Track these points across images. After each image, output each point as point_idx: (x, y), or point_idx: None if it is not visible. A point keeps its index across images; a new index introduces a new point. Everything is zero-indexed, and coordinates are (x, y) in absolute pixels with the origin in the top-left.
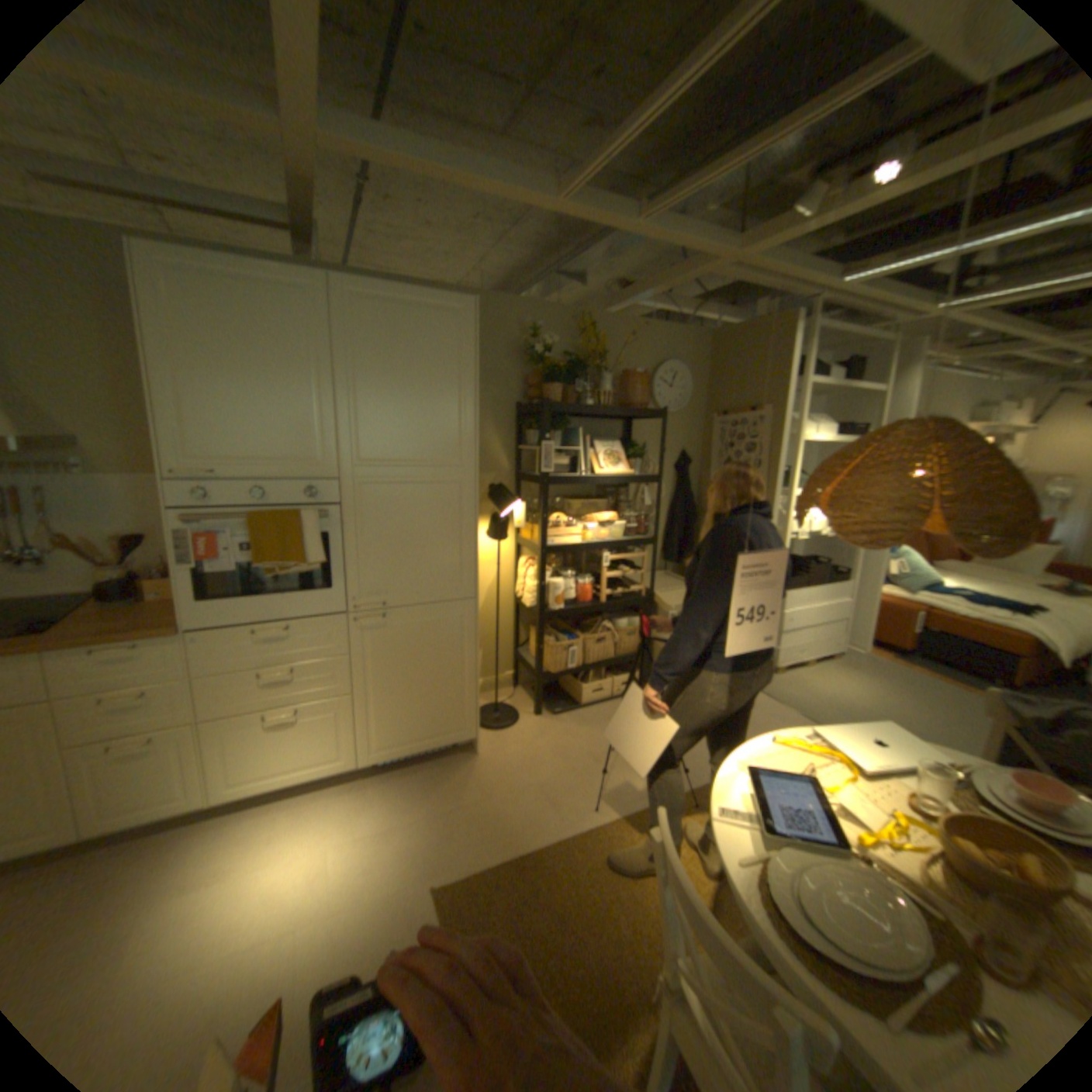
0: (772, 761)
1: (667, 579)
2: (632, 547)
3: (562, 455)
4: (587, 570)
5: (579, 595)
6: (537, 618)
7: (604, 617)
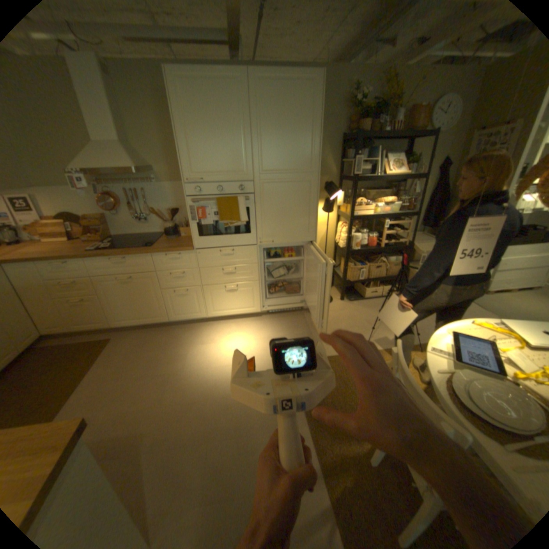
0: (469, 332)
1: (423, 236)
2: (403, 217)
3: (366, 164)
4: (375, 230)
5: (369, 243)
6: (345, 253)
7: (381, 255)
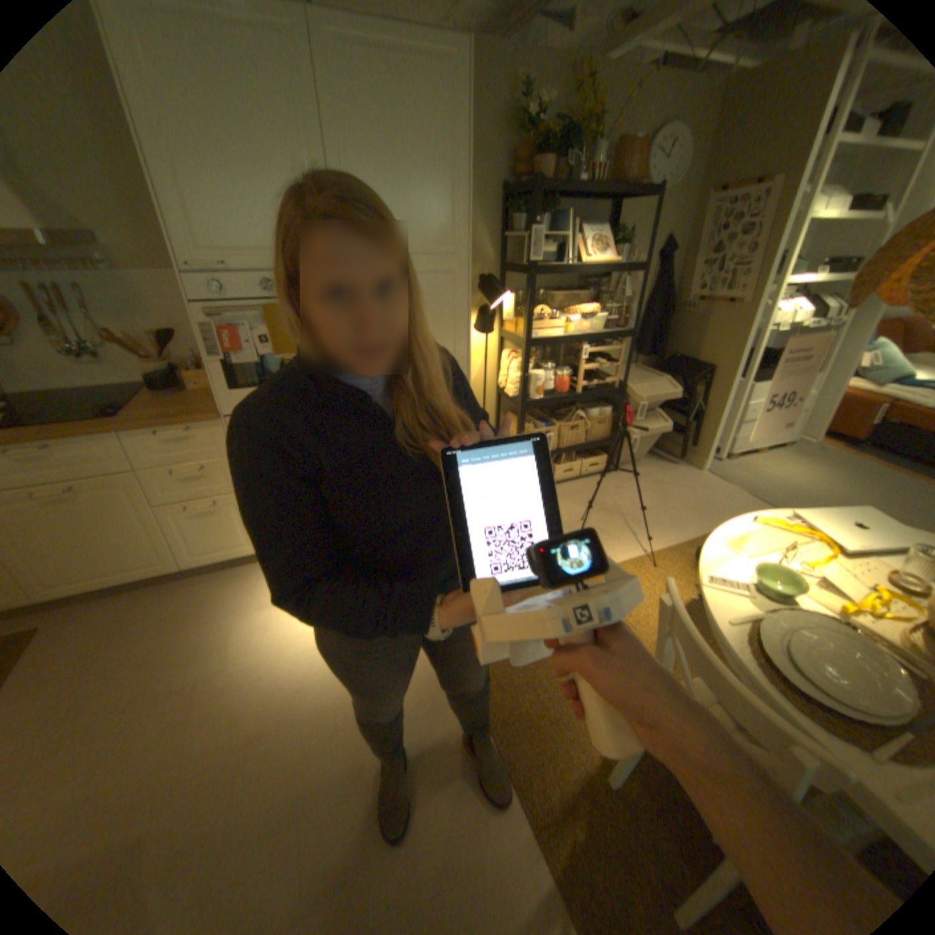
0: (753, 538)
1: (637, 372)
2: (610, 340)
3: (549, 242)
4: (565, 363)
5: (556, 387)
6: (518, 407)
7: (577, 407)
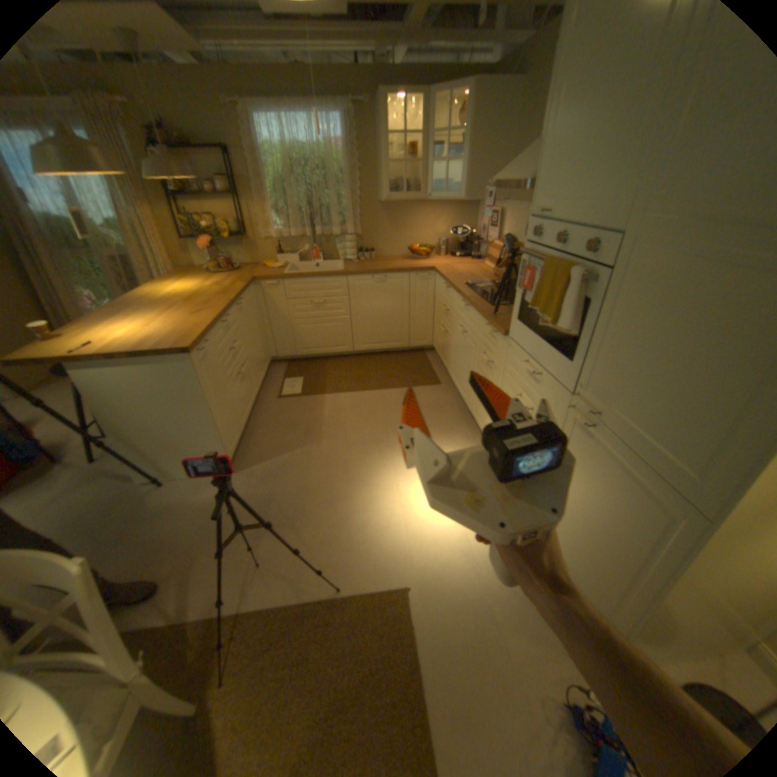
0: None
1: None
2: None
3: None
4: None
5: None
6: None
7: None
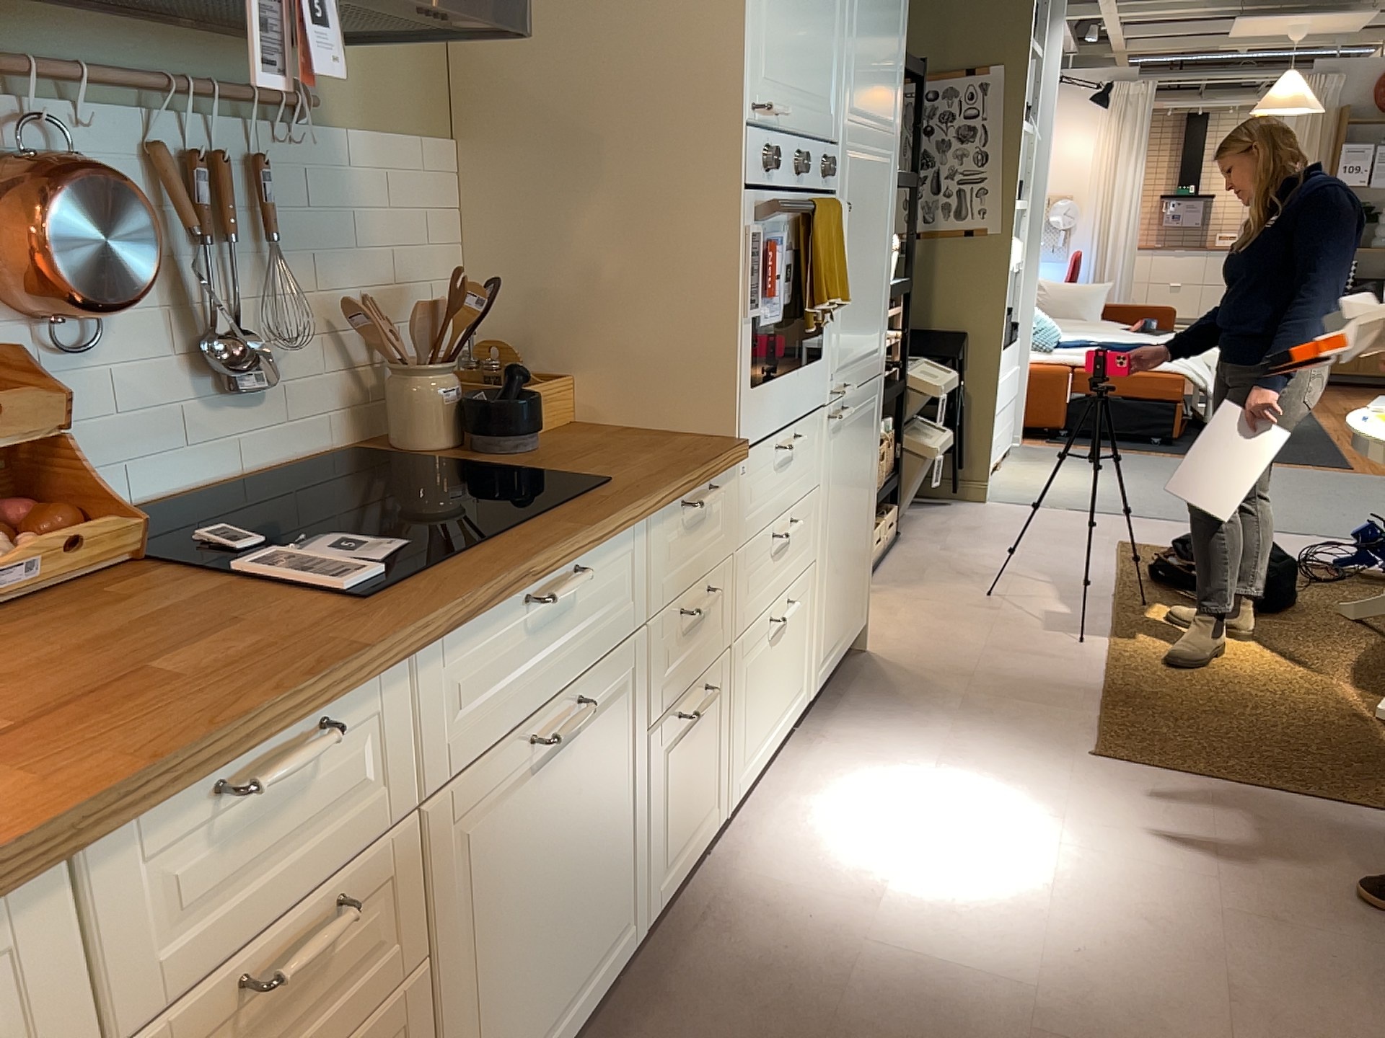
0: None
1: None
2: None
3: None
4: None
5: None
6: None
7: None
